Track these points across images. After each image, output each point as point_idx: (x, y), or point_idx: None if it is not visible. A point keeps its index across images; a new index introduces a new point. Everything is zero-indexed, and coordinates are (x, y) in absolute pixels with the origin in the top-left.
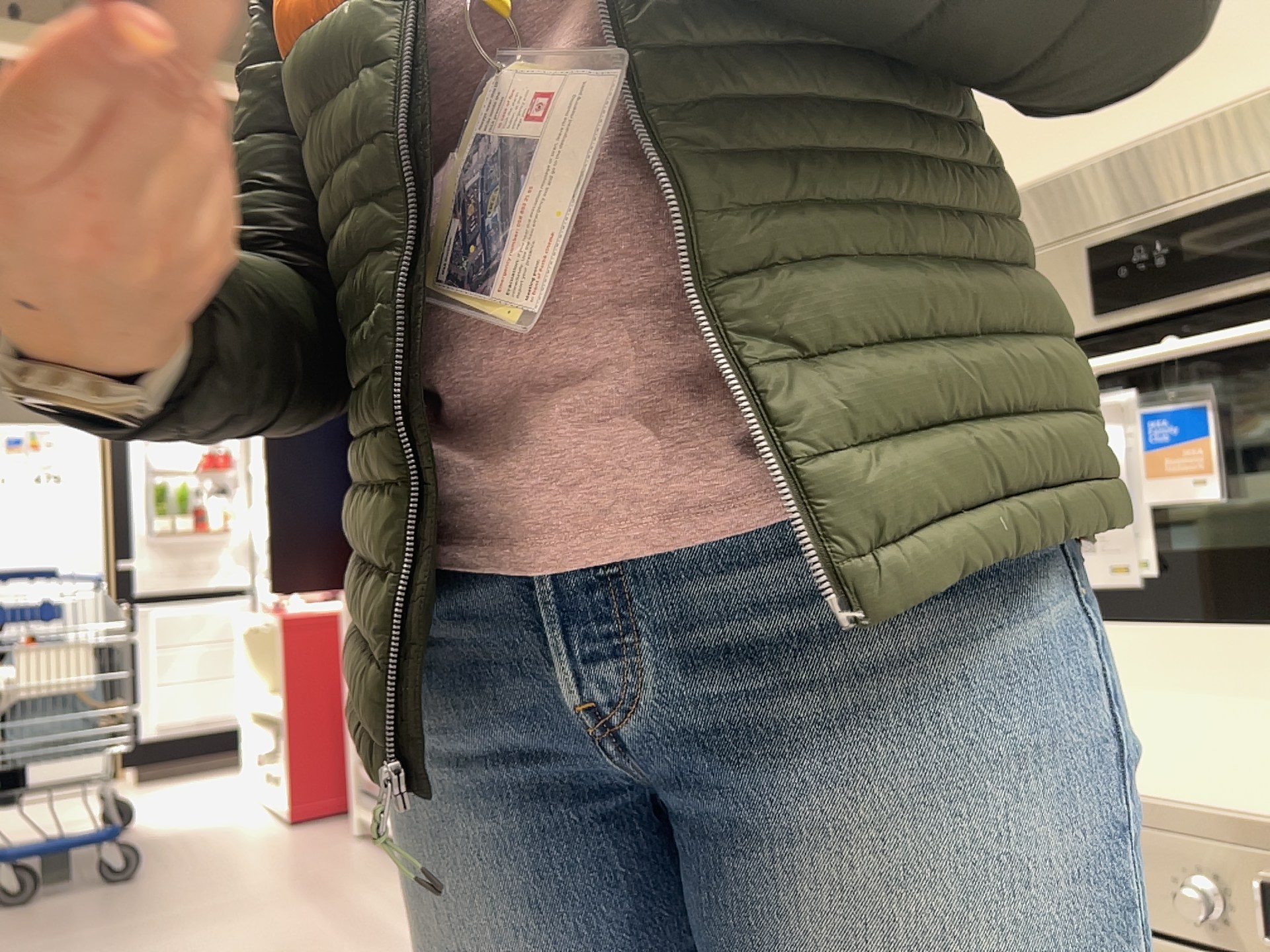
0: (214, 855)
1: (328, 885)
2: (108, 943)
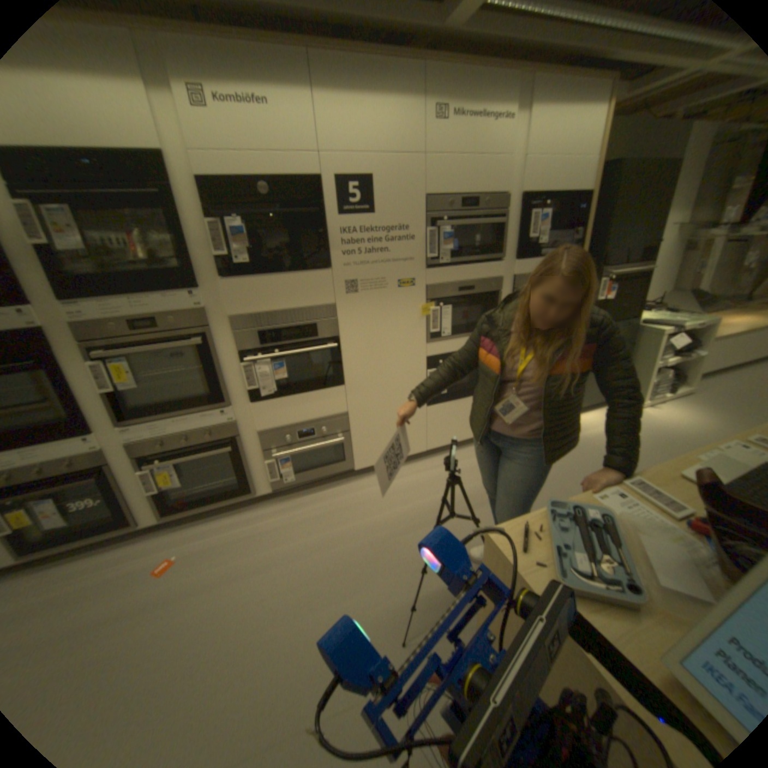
0: None
1: None
2: None
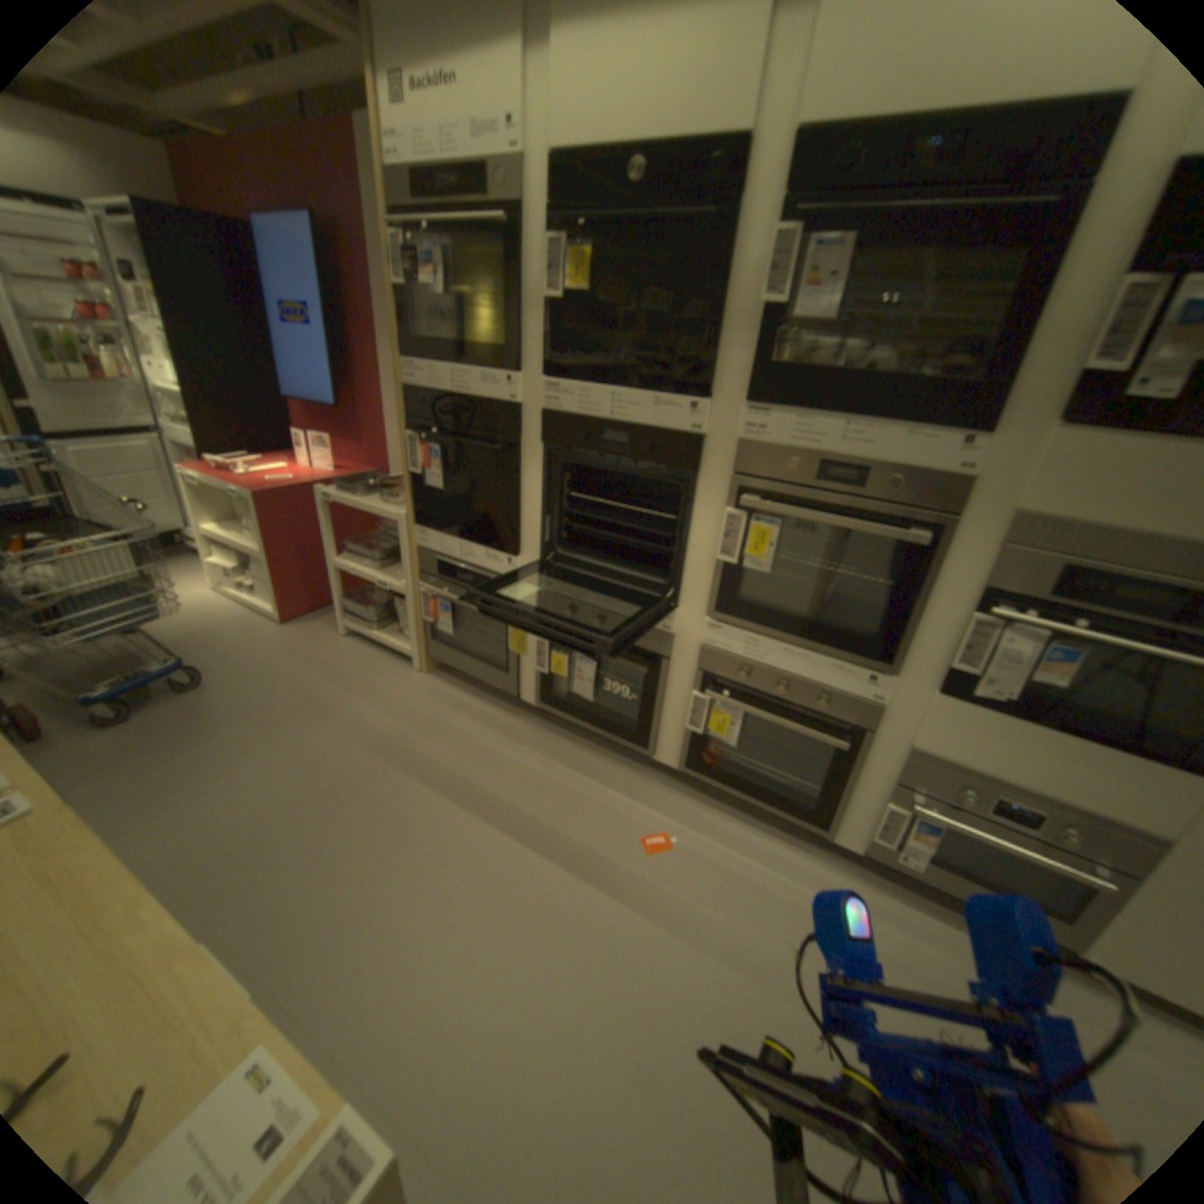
0: (245, 660)
1: (360, 685)
2: (239, 753)
